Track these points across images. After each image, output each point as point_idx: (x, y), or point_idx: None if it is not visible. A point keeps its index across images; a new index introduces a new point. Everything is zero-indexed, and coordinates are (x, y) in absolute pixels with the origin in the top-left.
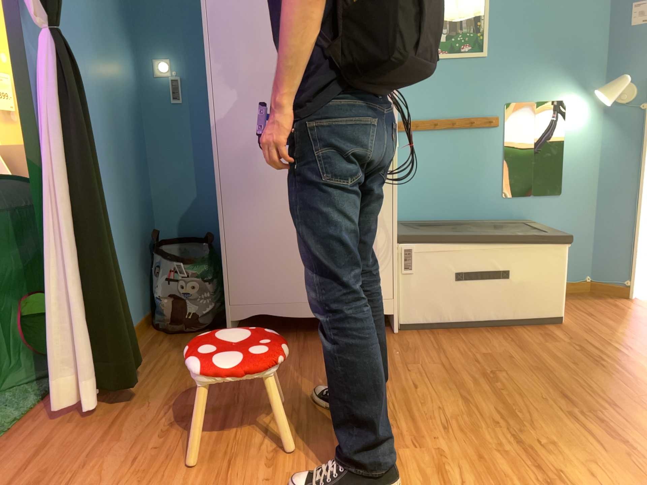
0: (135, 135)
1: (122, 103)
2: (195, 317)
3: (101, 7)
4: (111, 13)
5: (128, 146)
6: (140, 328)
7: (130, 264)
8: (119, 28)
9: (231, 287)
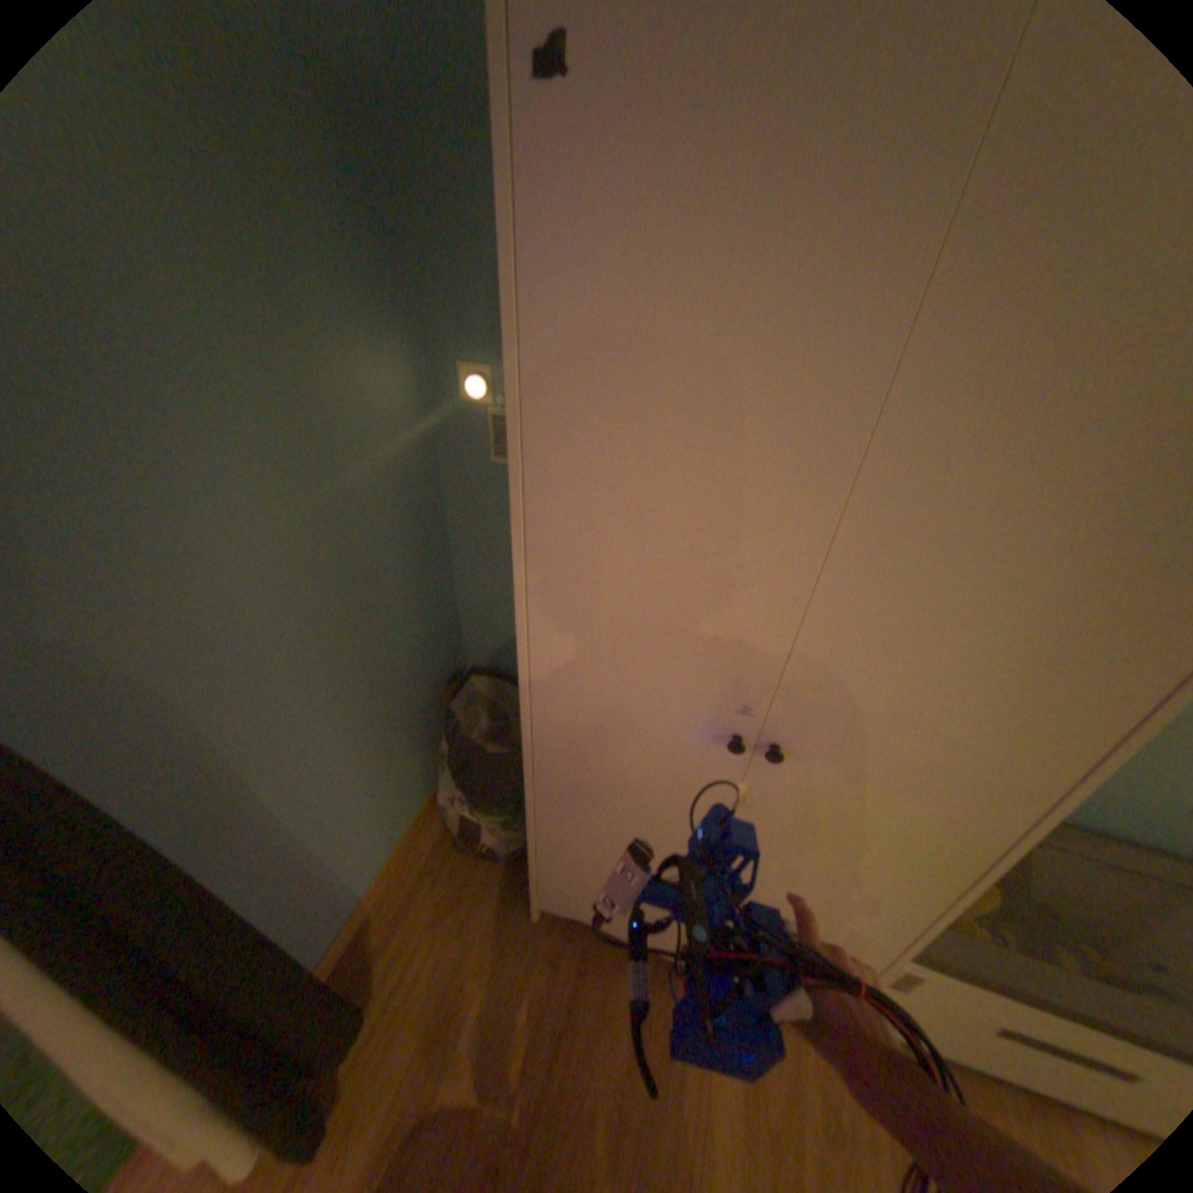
0: (410, 535)
1: (369, 495)
2: (494, 855)
3: (265, 279)
4: (317, 274)
5: (387, 574)
6: (416, 830)
7: (393, 765)
8: (353, 304)
9: (547, 883)
